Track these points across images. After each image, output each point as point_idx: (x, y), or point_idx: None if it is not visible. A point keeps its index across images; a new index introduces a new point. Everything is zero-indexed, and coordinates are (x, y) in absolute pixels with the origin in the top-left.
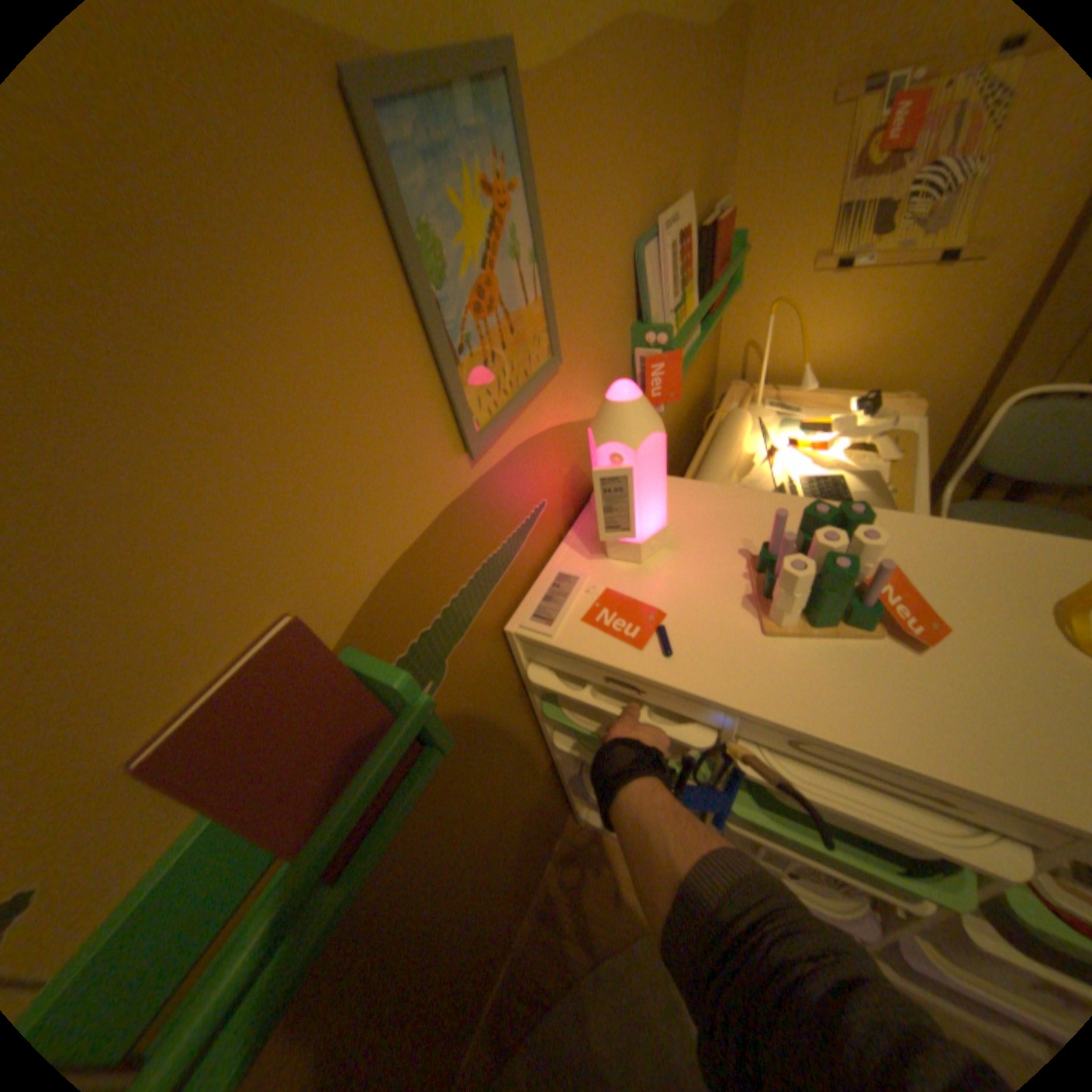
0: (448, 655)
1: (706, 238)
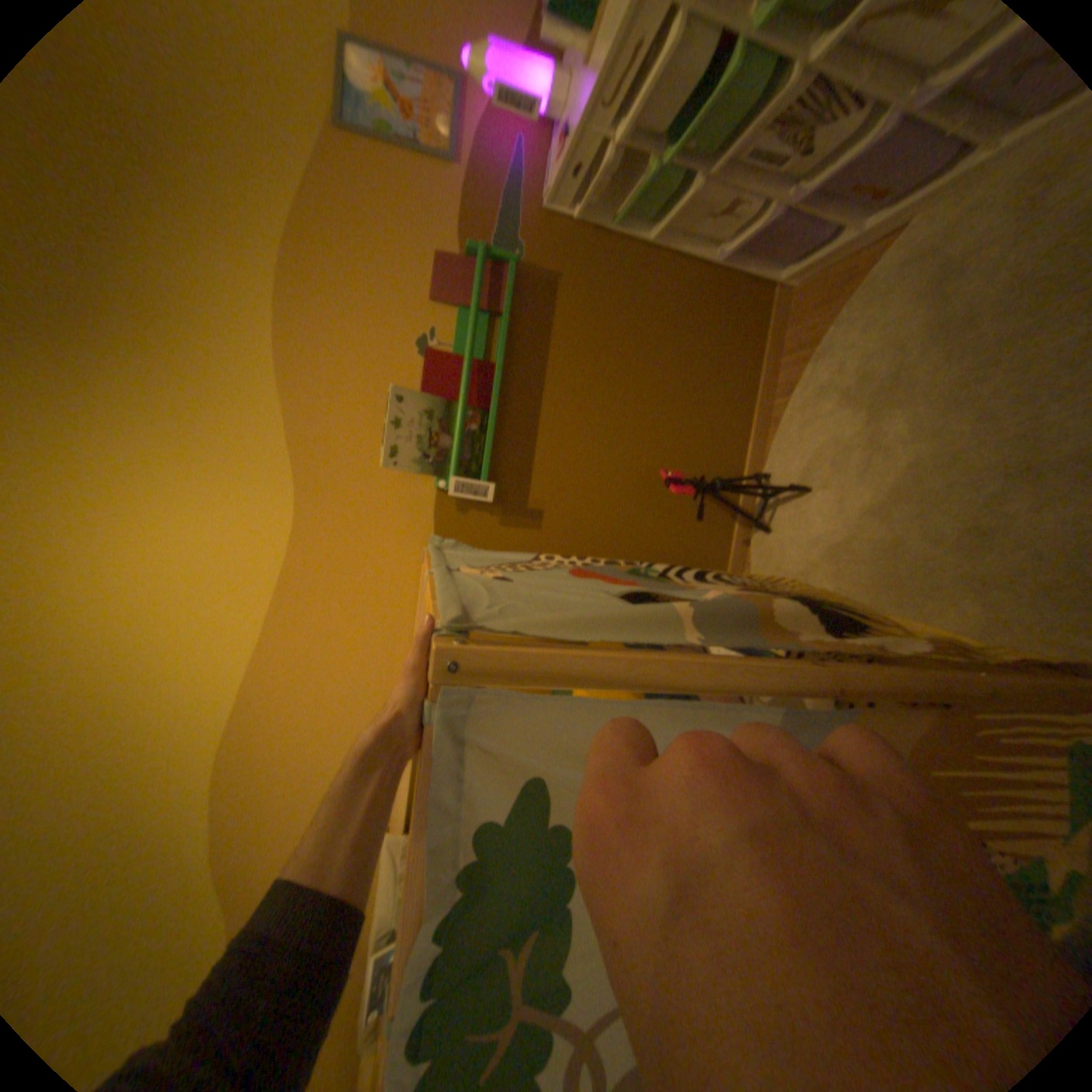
0: (518, 235)
1: None
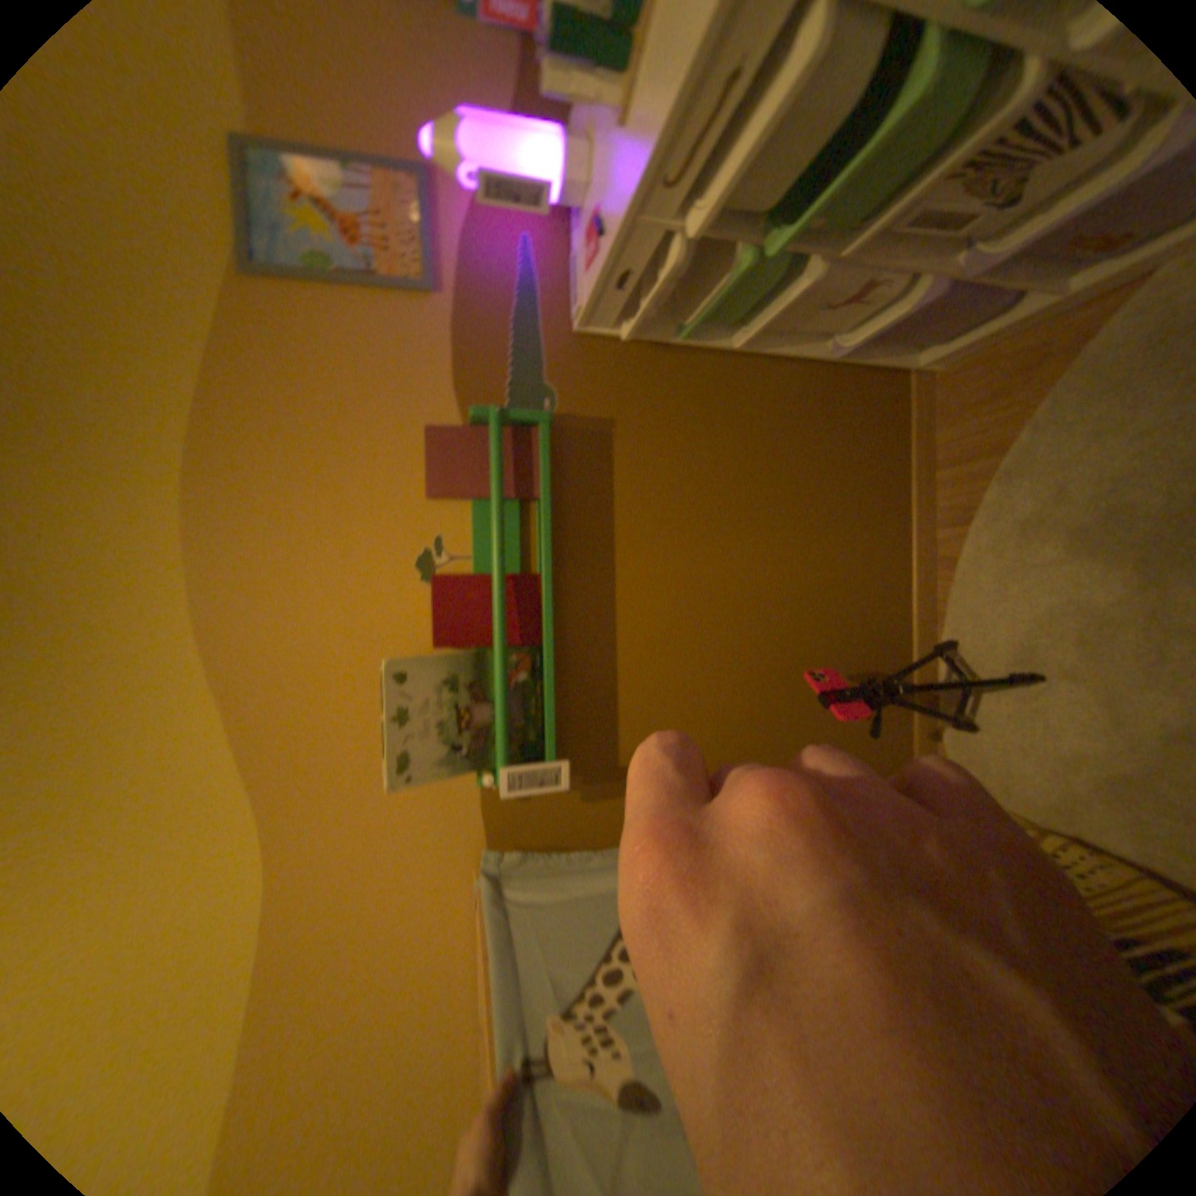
0: (543, 382)
1: None
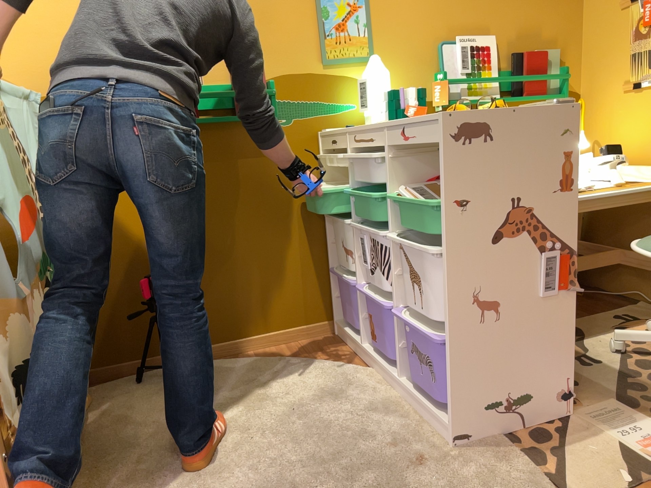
0: (293, 118)
1: (513, 59)
